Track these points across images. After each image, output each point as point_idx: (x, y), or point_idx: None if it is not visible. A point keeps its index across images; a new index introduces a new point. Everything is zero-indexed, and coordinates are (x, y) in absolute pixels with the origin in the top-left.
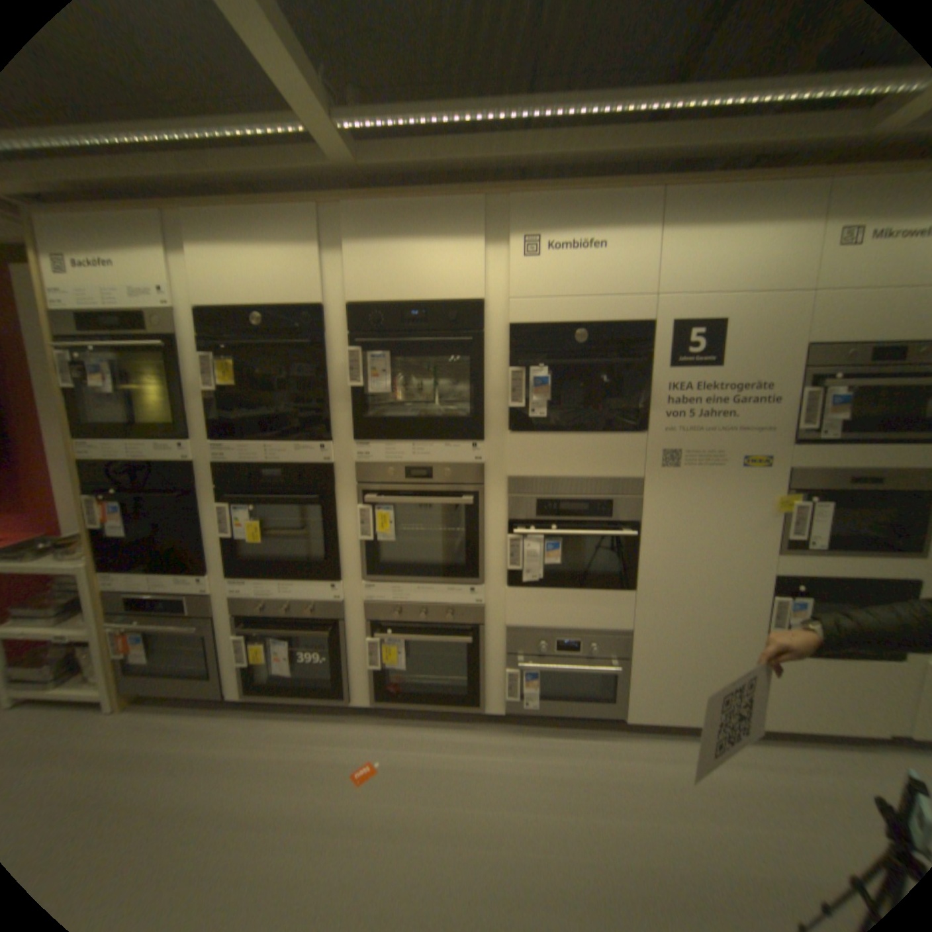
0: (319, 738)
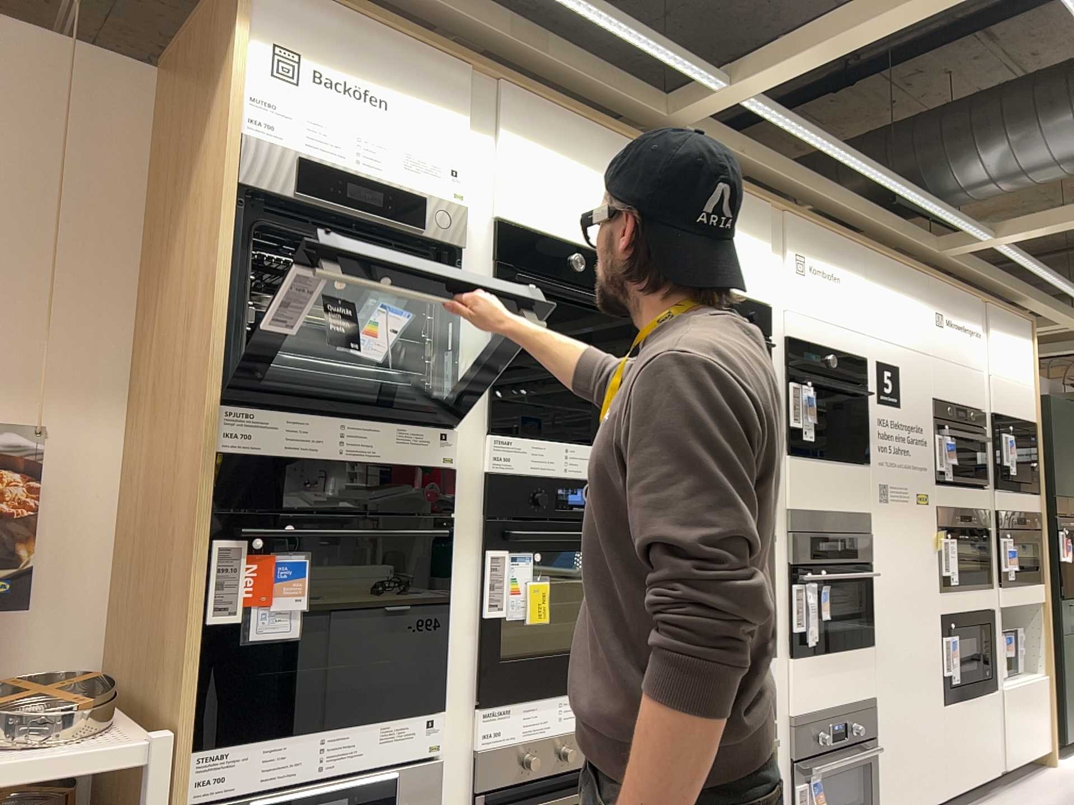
0: None
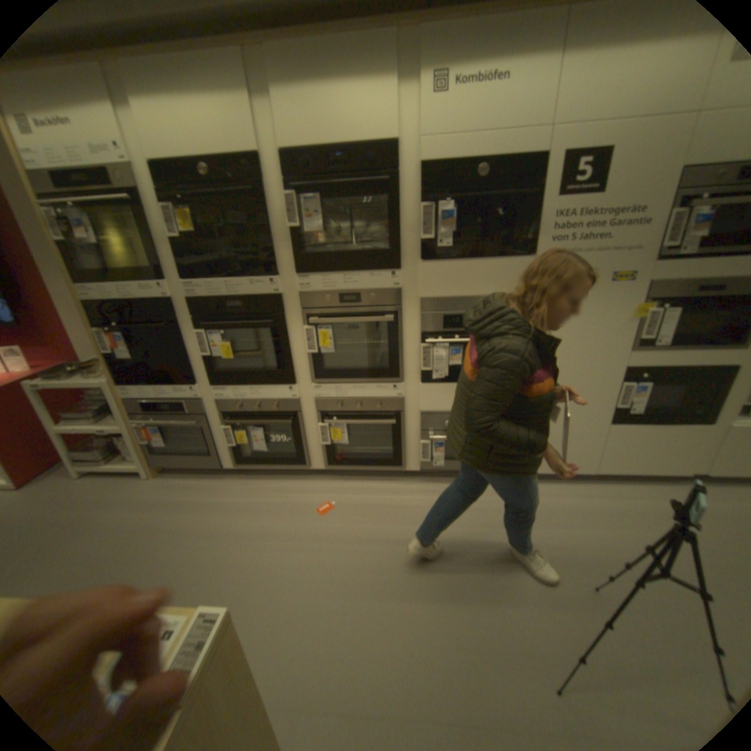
0: (292, 489)
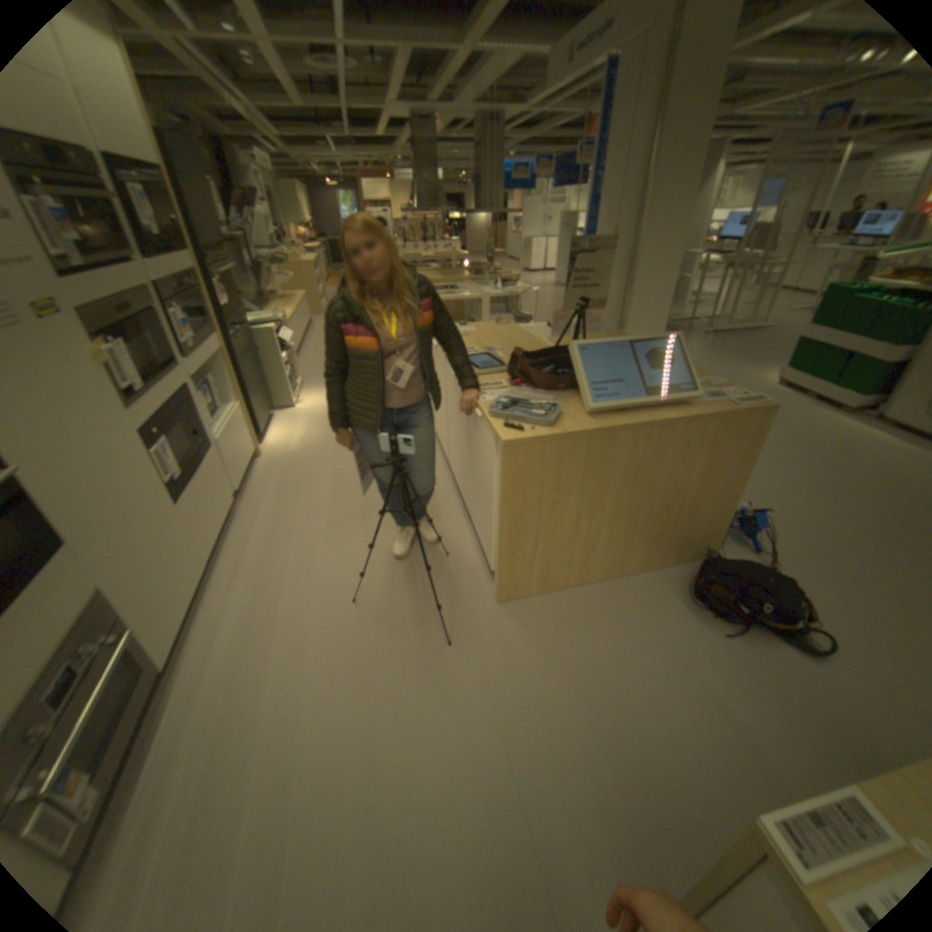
0: None
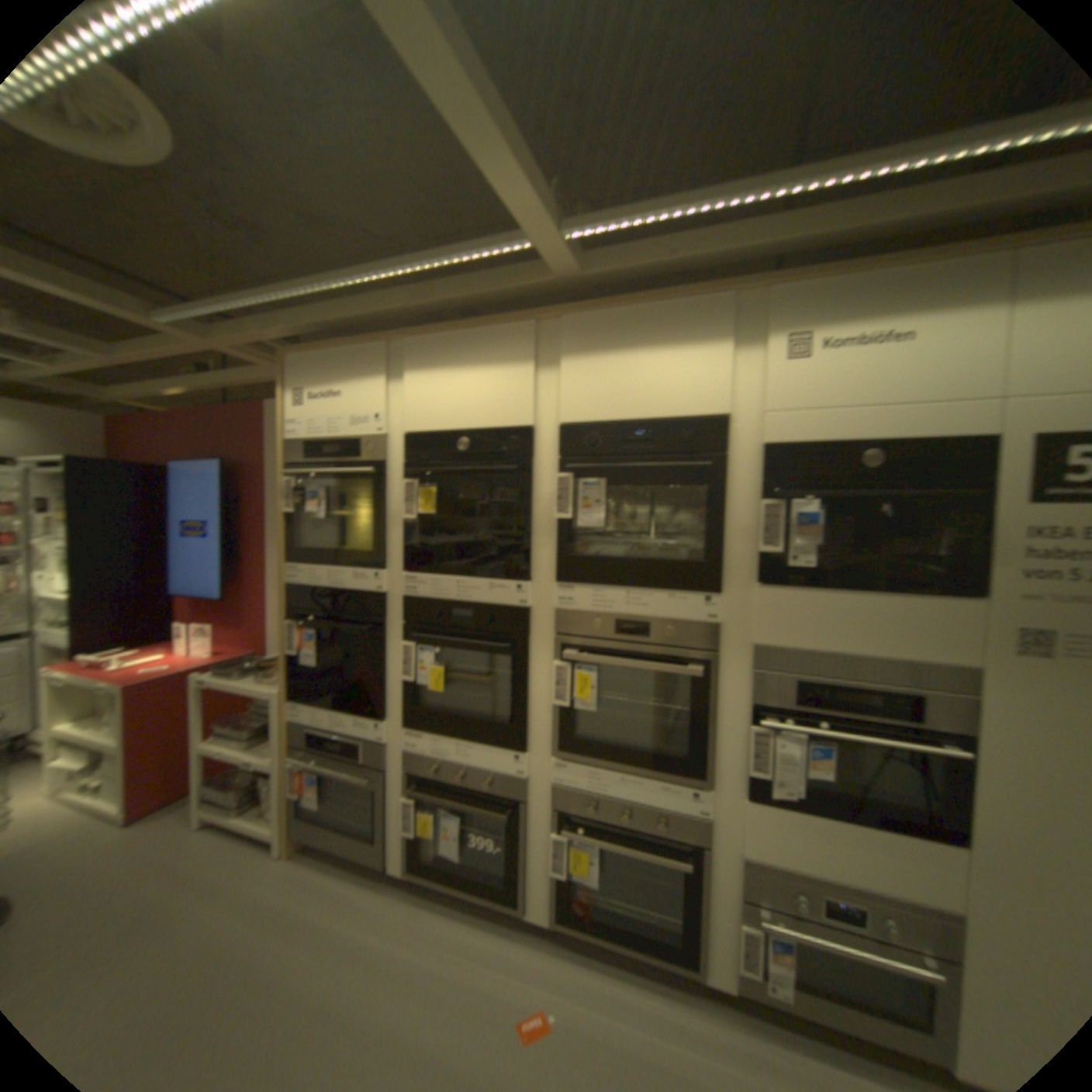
0: (486, 954)
